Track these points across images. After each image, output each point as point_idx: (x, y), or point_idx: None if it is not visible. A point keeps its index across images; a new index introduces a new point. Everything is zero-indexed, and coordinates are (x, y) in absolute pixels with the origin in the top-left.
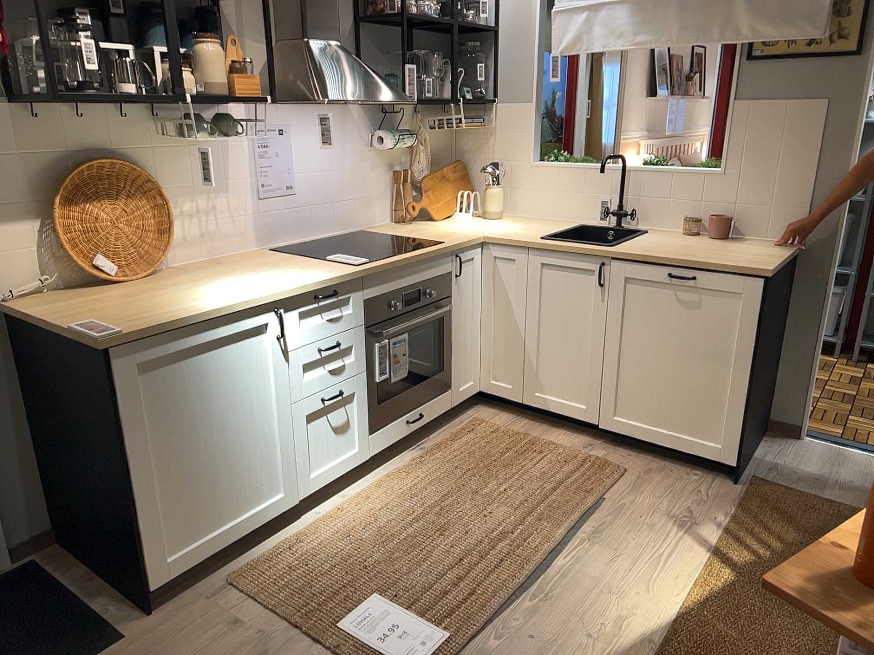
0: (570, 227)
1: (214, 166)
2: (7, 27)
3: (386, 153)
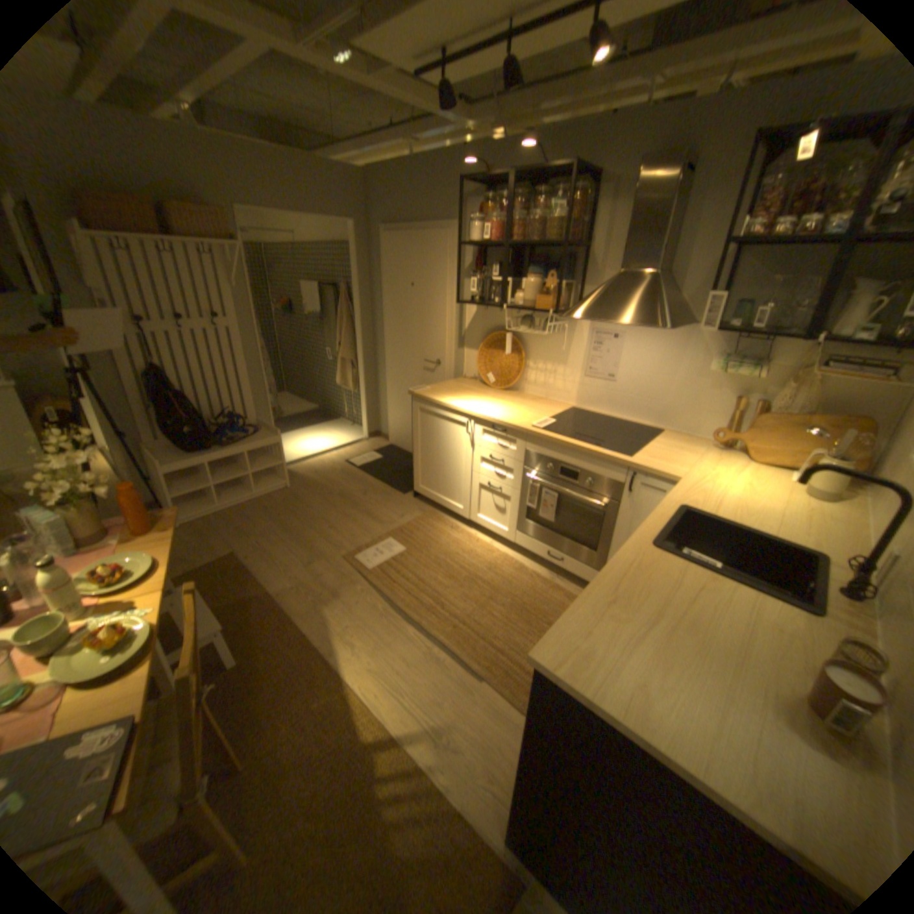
0: (794, 544)
1: (561, 348)
2: (488, 271)
3: (740, 377)
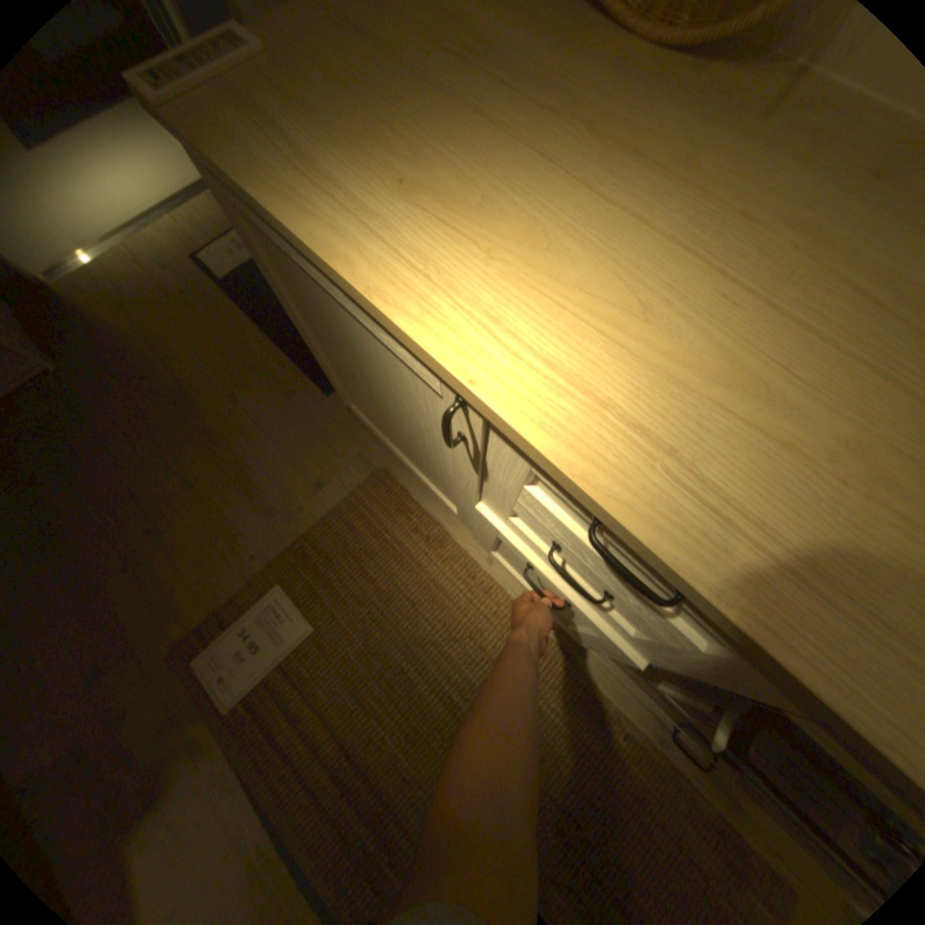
0: None
1: None
2: None
3: None
